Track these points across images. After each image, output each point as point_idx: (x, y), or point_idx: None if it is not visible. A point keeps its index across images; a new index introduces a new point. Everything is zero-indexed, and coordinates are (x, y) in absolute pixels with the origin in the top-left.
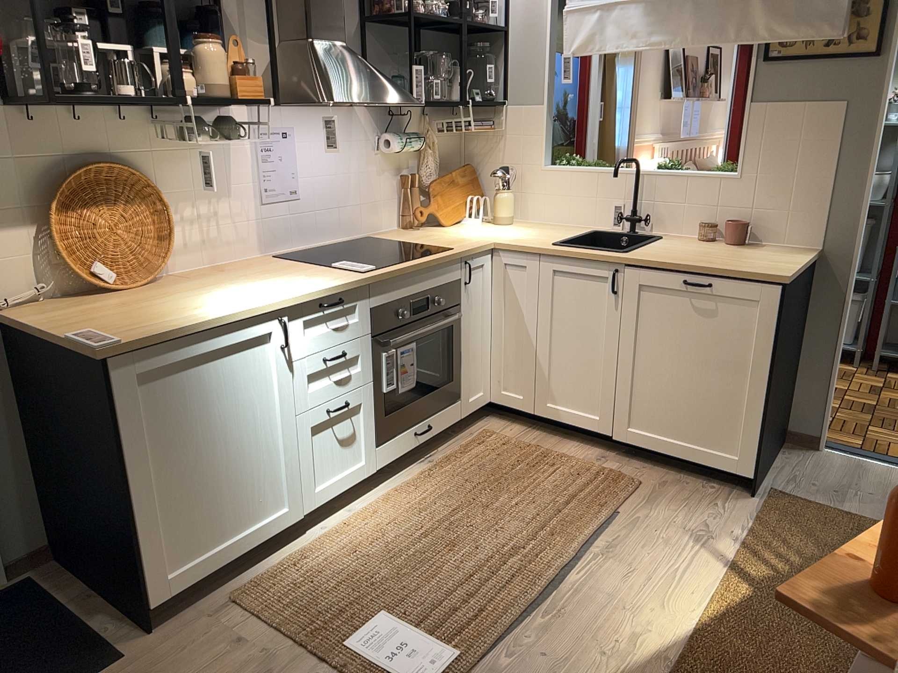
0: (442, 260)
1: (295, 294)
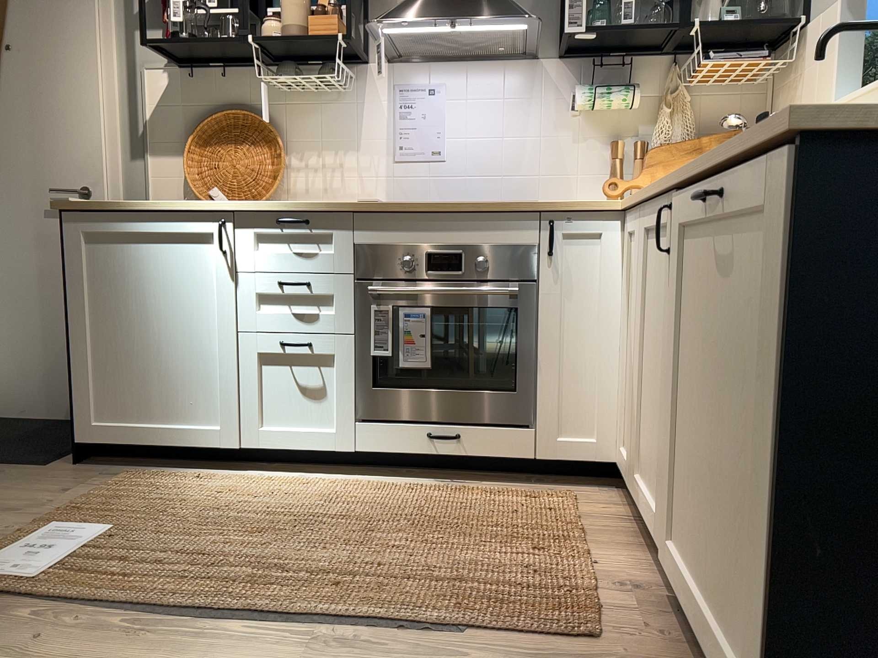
0: (490, 207)
1: (249, 202)
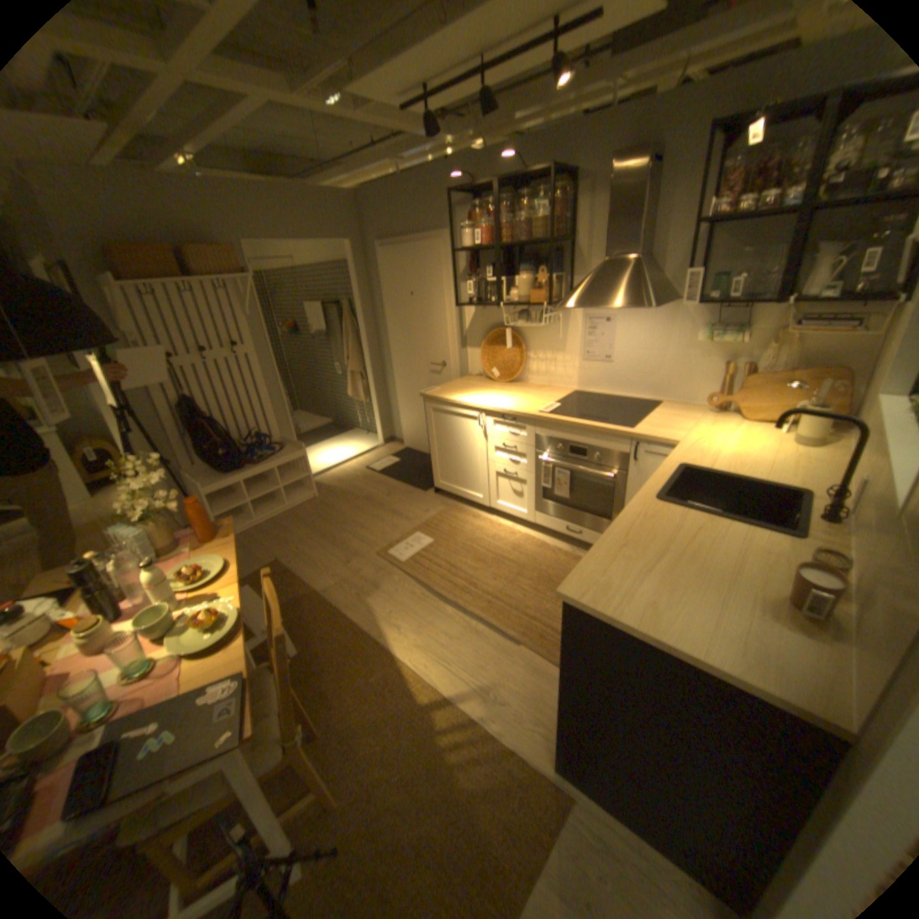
0: (601, 430)
1: (491, 405)
